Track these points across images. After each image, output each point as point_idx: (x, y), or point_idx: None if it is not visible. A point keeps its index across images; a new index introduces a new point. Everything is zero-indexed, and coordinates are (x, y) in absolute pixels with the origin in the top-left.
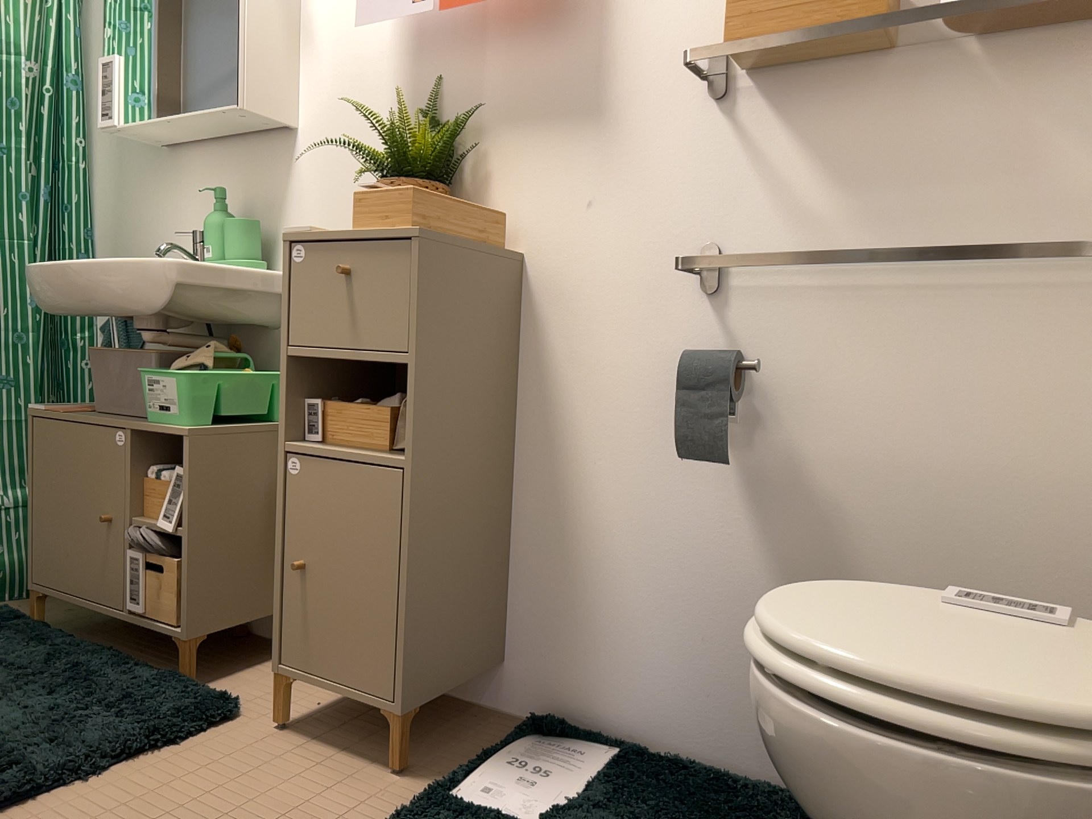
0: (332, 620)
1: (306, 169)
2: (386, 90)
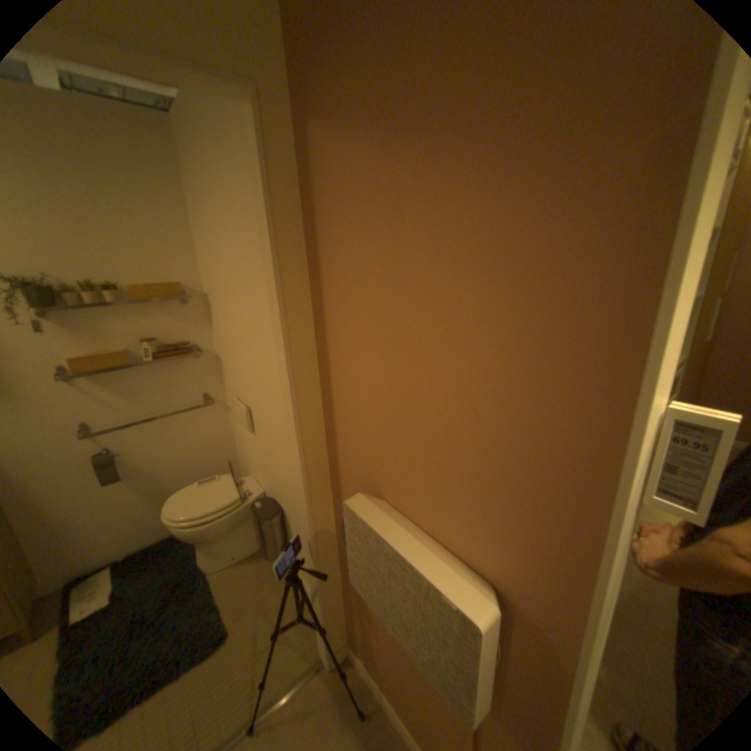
0: None
1: None
2: None
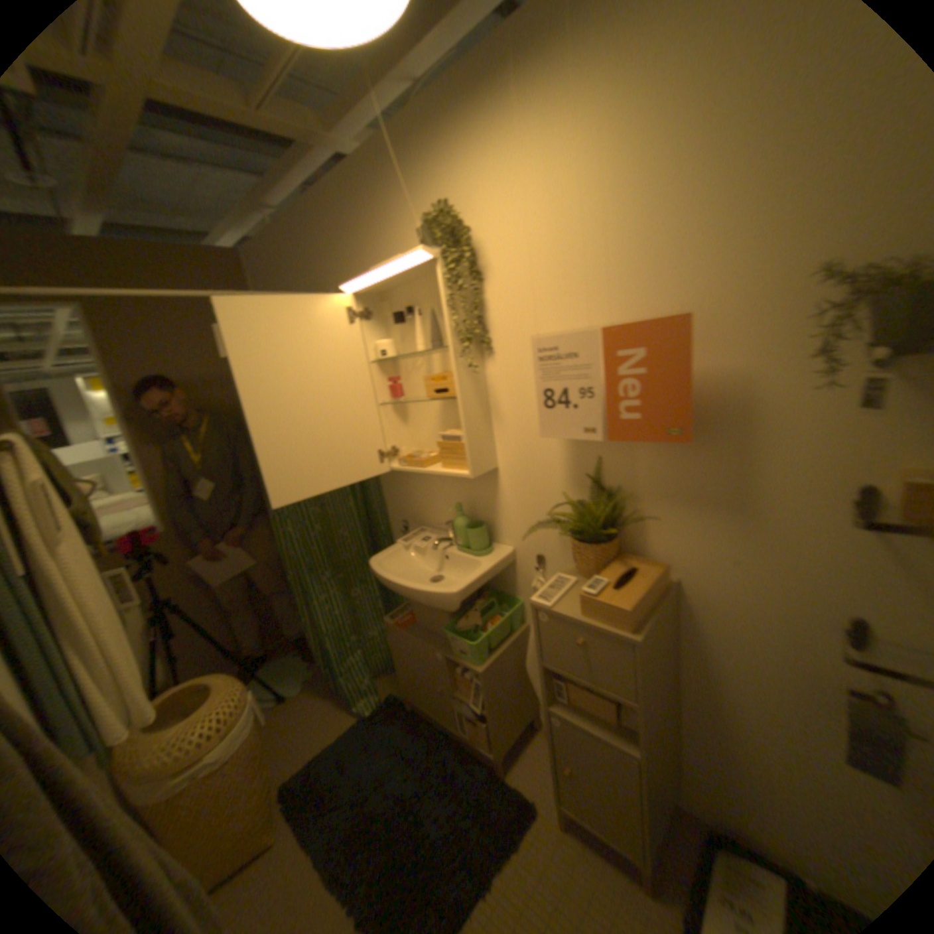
0: (594, 806)
1: (506, 491)
2: (557, 456)
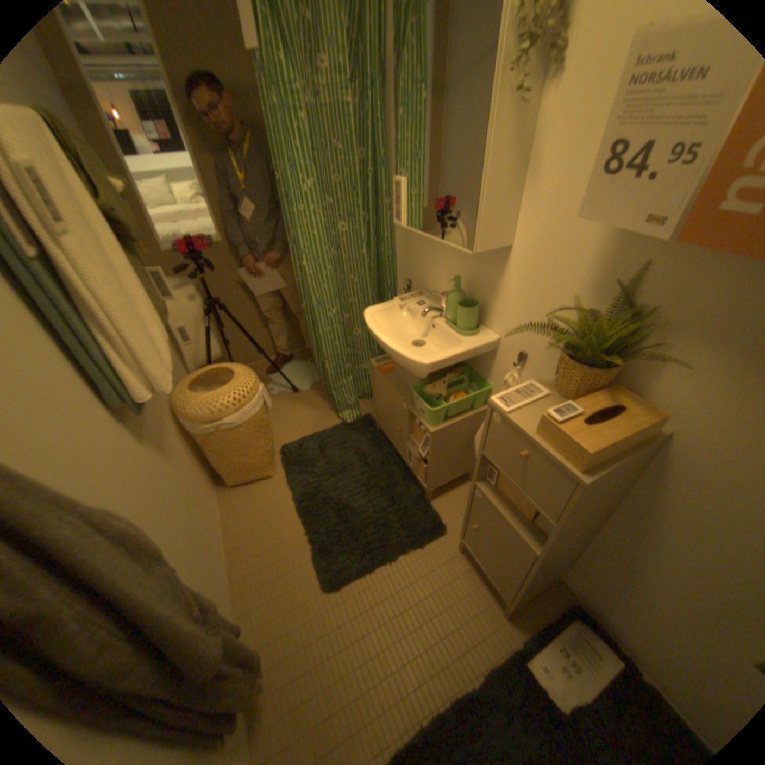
0: (489, 556)
1: (514, 275)
2: (592, 247)
